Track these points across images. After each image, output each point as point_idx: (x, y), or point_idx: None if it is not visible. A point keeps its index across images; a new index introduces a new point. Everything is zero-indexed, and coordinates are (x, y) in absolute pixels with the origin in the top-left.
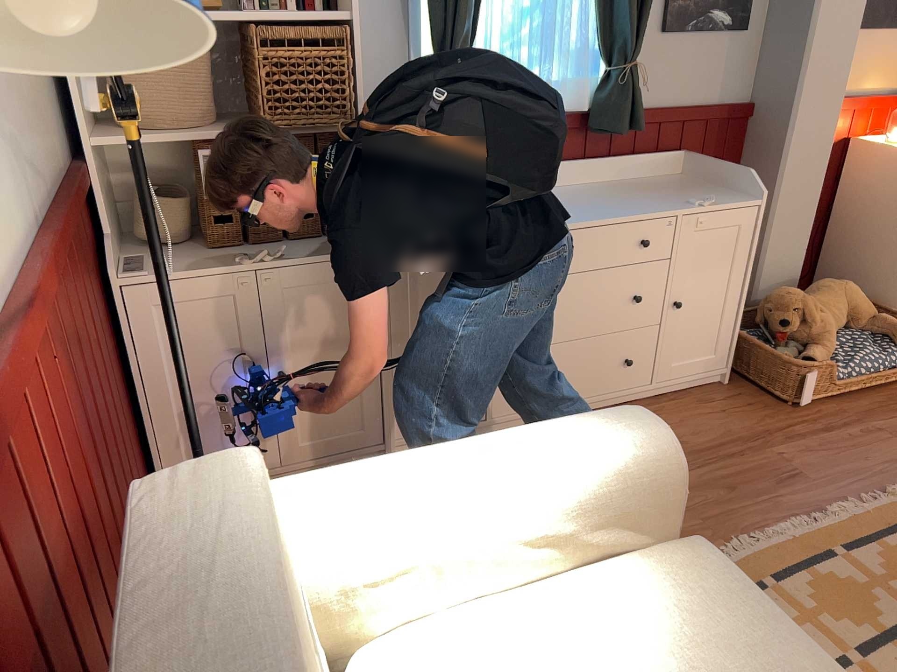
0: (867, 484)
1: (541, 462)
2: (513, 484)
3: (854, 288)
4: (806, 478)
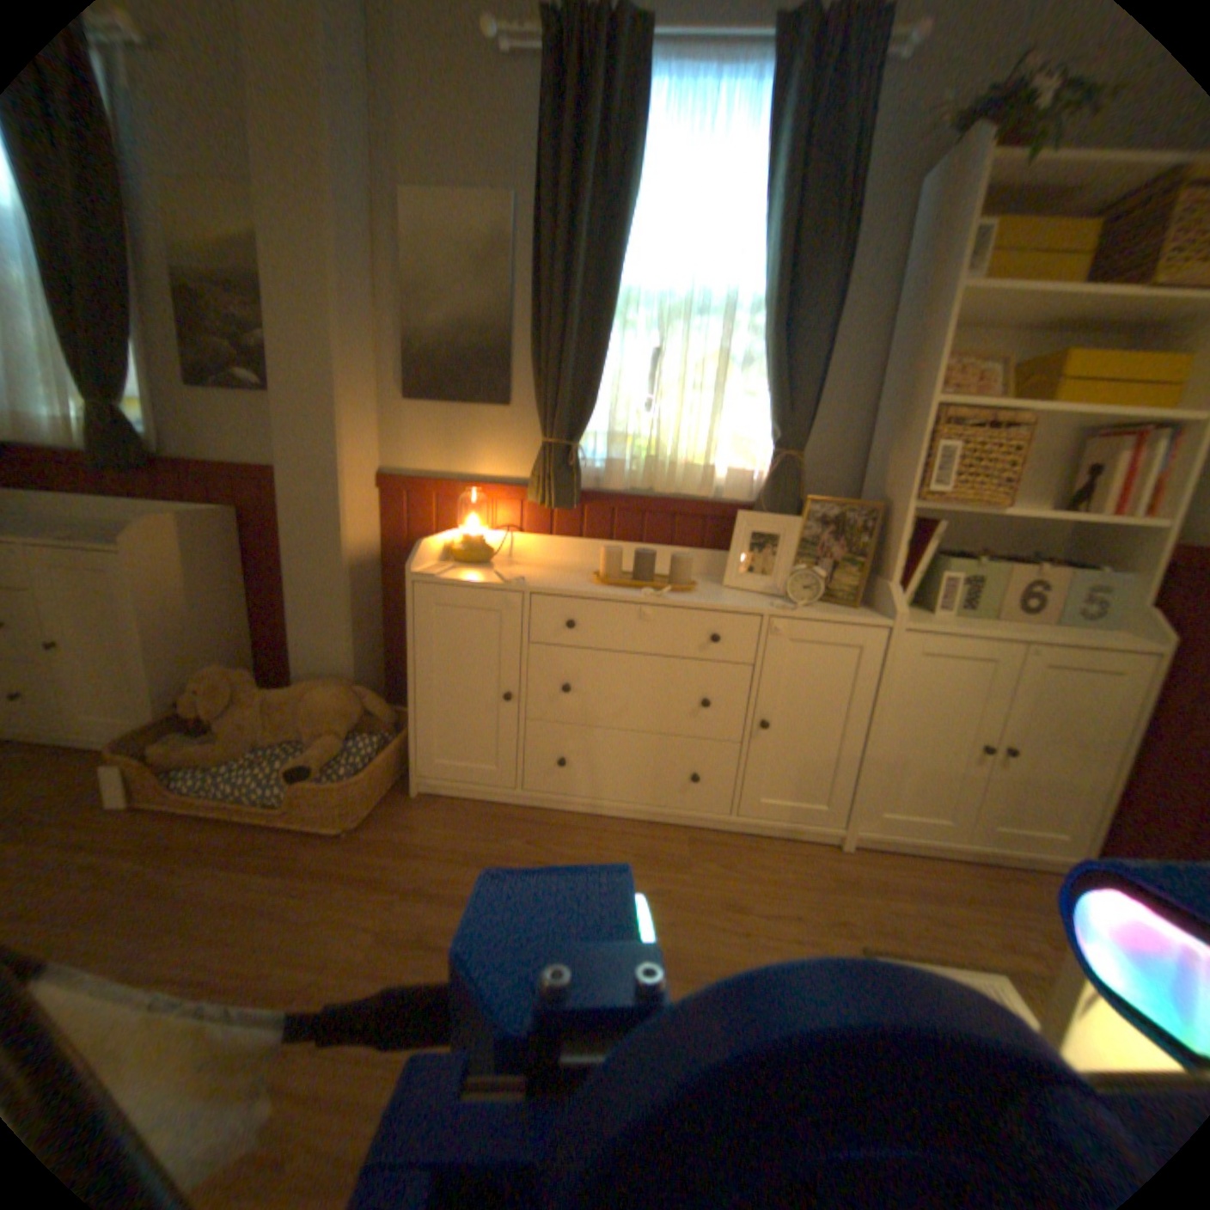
0: None
1: None
2: None
3: (325, 695)
4: None
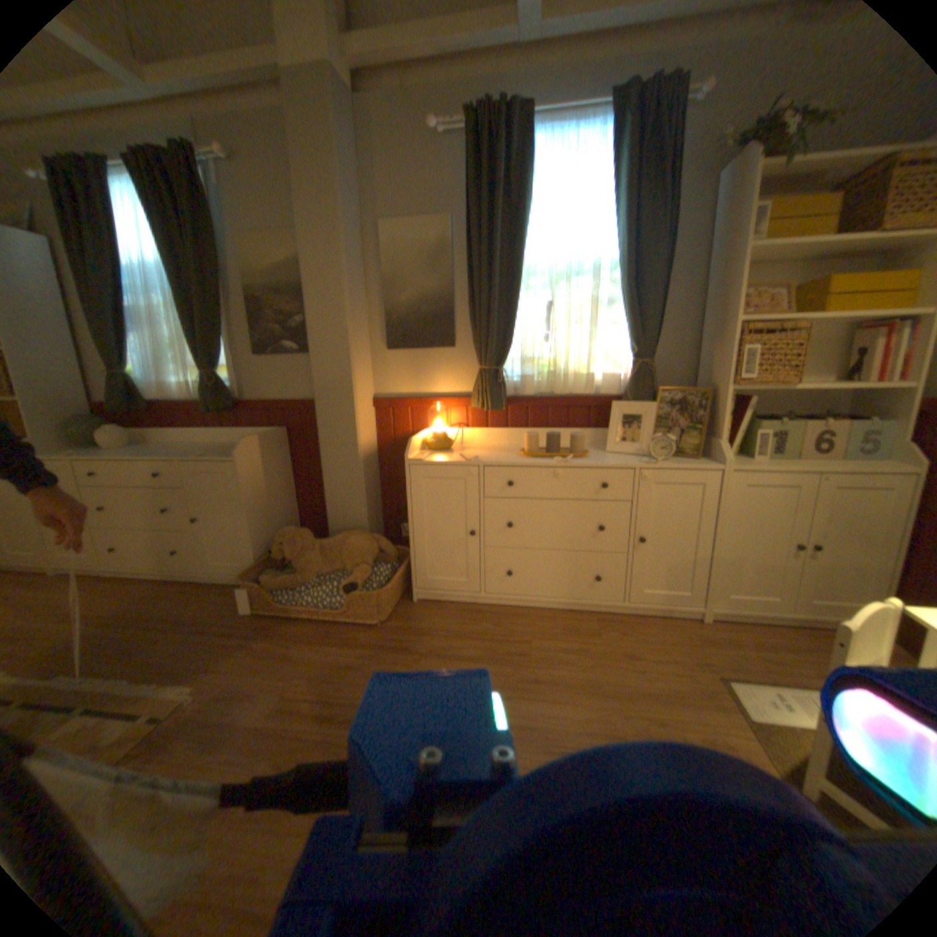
0: (146, 677)
1: None
2: None
3: (357, 540)
4: (135, 658)
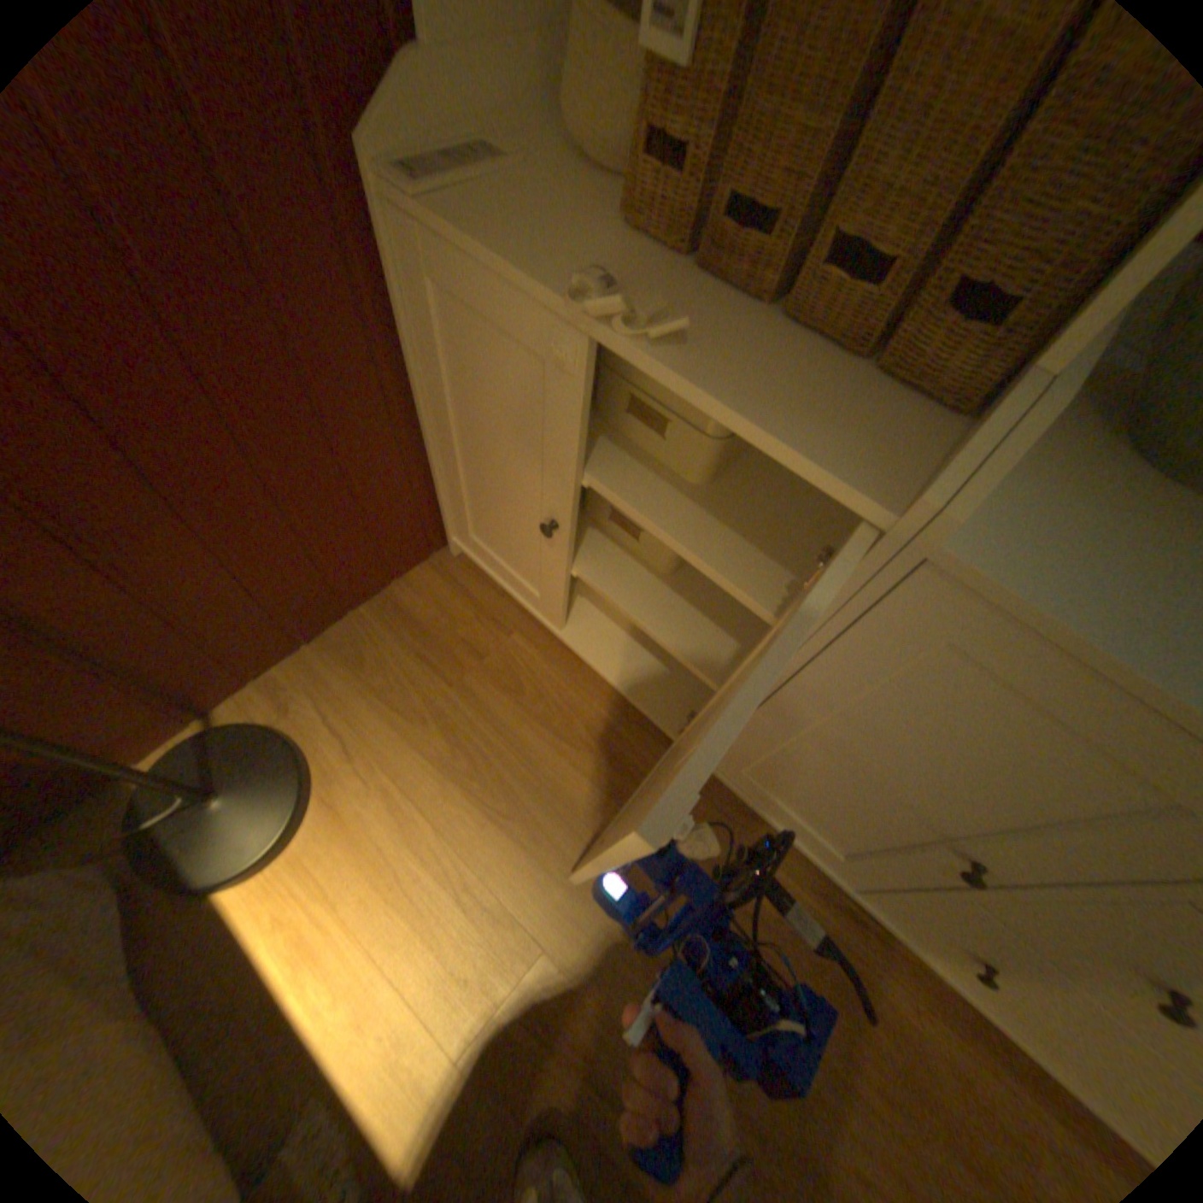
0: None
1: None
2: None
3: None
4: None
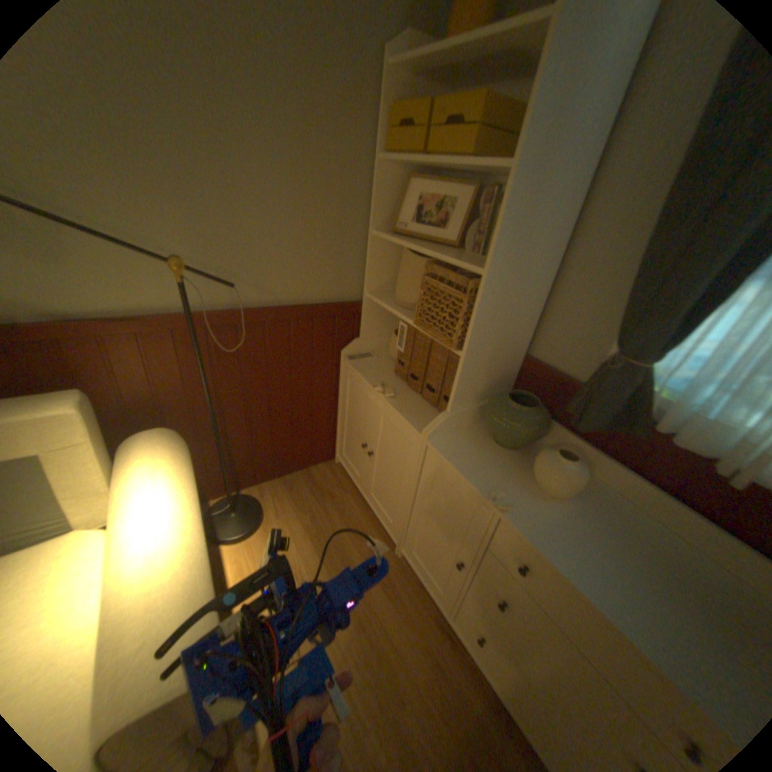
0: None
1: (131, 590)
2: (119, 572)
3: None
4: None
